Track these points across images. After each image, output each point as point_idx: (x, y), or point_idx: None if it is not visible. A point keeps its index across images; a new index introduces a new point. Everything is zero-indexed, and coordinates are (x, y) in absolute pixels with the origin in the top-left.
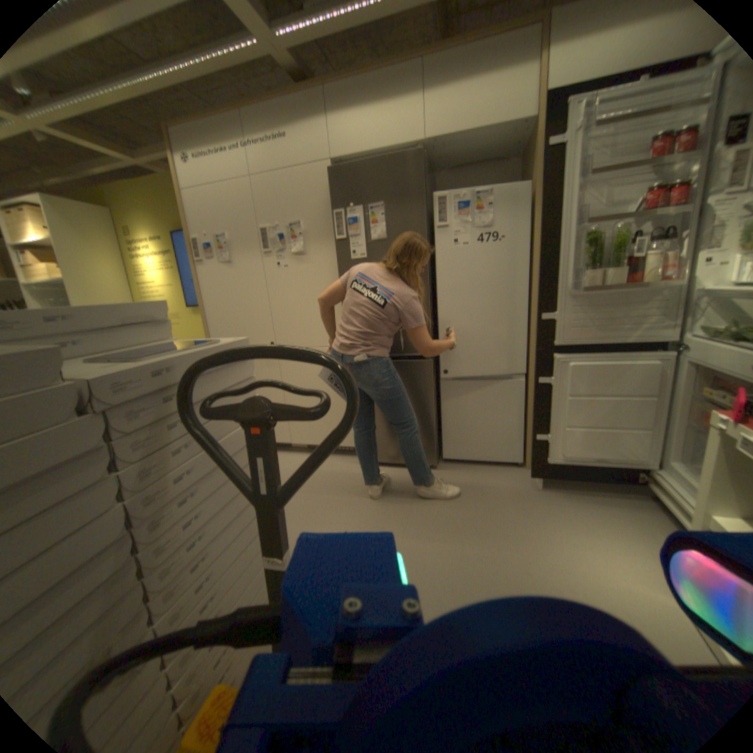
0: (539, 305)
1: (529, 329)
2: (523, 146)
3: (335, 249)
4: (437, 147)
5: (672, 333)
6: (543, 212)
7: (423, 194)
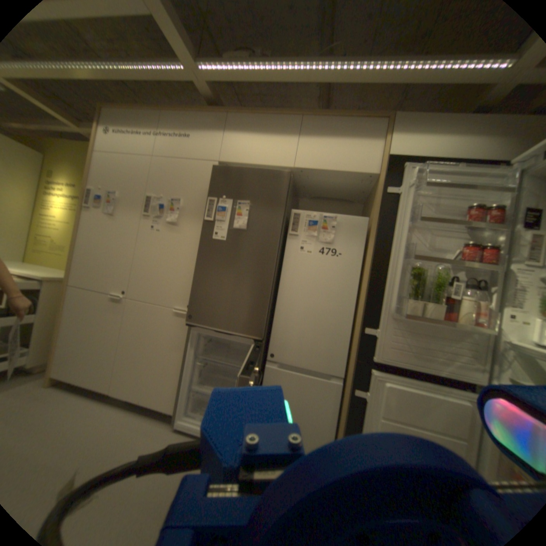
0: (364, 319)
1: (353, 338)
2: (366, 196)
3: (204, 229)
4: (303, 178)
5: (483, 377)
6: (376, 243)
7: (284, 205)
